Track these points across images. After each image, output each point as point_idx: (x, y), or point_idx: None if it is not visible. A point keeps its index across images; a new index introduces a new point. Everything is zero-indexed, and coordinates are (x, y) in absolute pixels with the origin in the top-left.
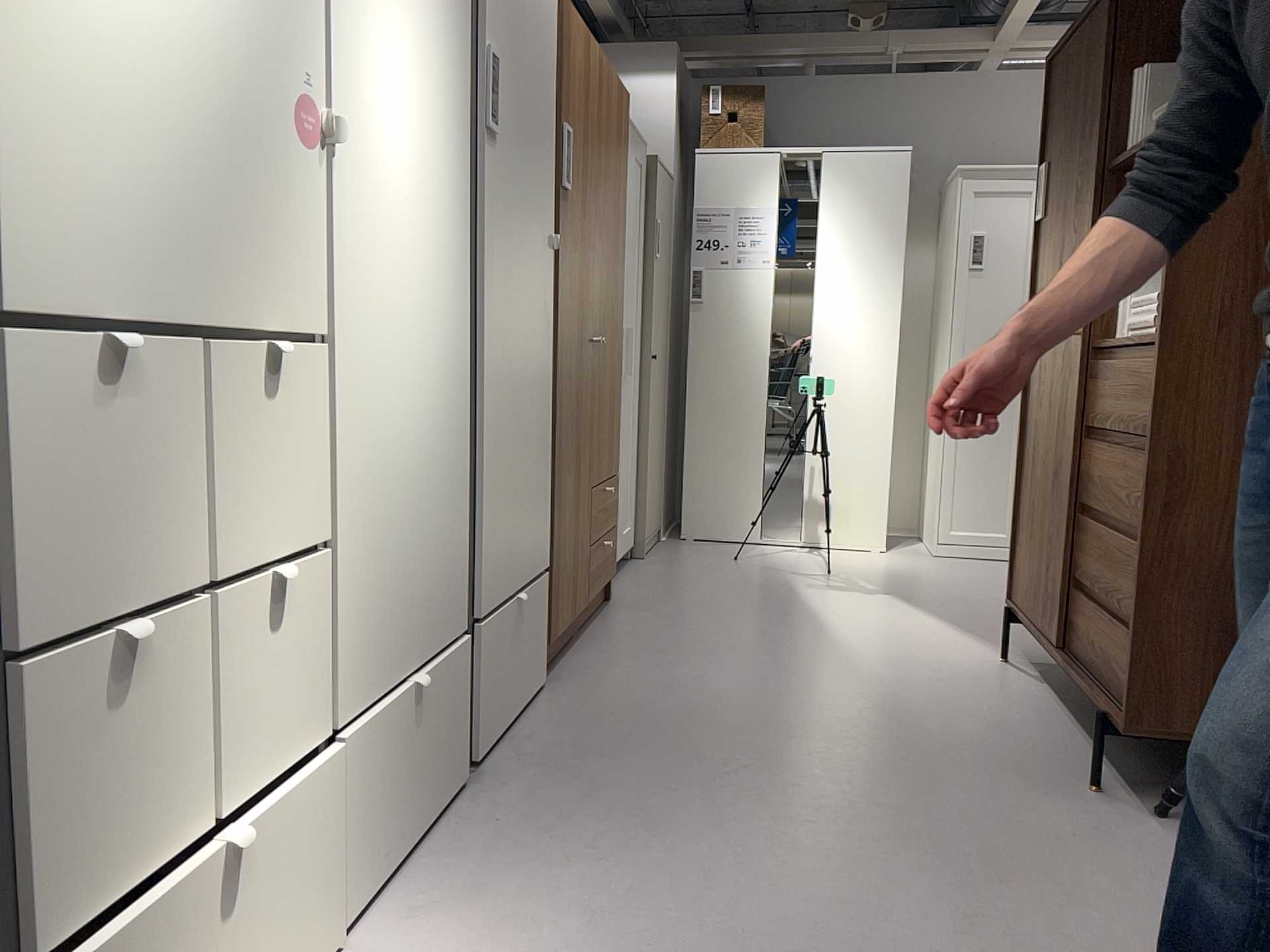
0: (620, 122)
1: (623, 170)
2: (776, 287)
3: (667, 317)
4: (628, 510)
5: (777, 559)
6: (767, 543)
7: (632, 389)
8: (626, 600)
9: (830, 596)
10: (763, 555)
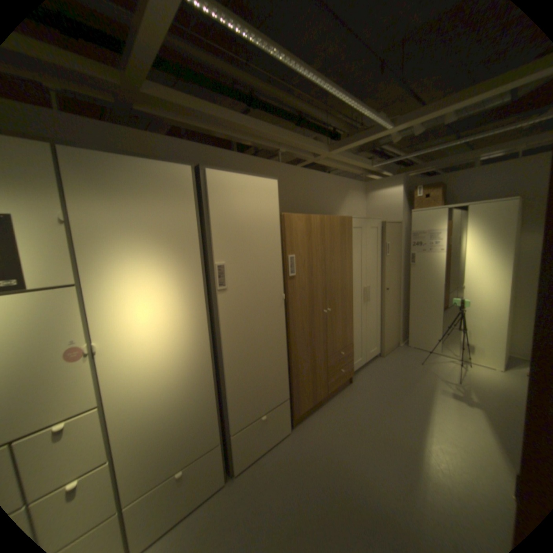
0: (345, 230)
1: (349, 244)
2: (447, 259)
3: (399, 271)
4: (375, 343)
5: (442, 367)
6: (444, 355)
7: (375, 303)
8: (359, 383)
9: (448, 403)
10: (437, 363)
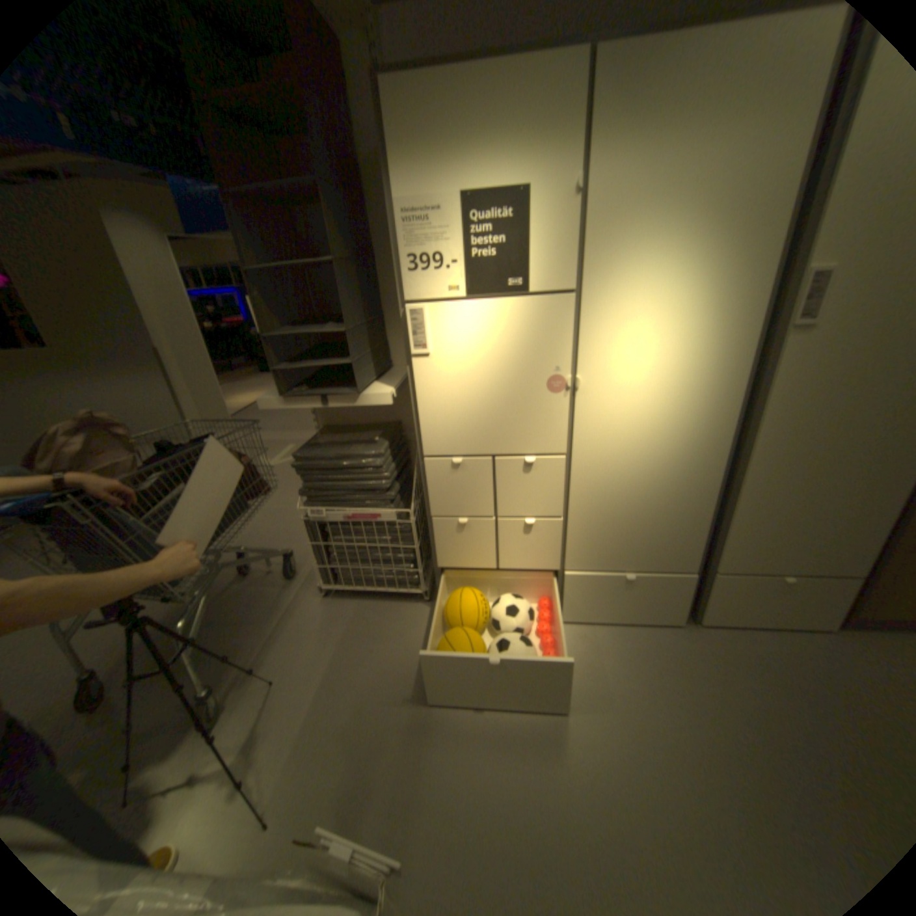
0: None
1: None
2: None
3: None
4: None
5: None
6: None
7: None
8: None
9: None
10: None
